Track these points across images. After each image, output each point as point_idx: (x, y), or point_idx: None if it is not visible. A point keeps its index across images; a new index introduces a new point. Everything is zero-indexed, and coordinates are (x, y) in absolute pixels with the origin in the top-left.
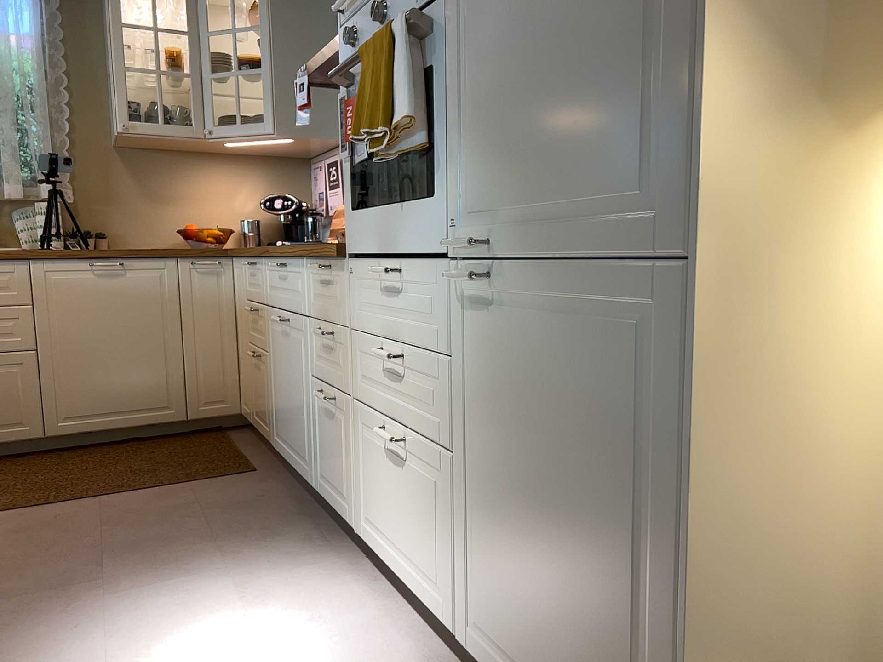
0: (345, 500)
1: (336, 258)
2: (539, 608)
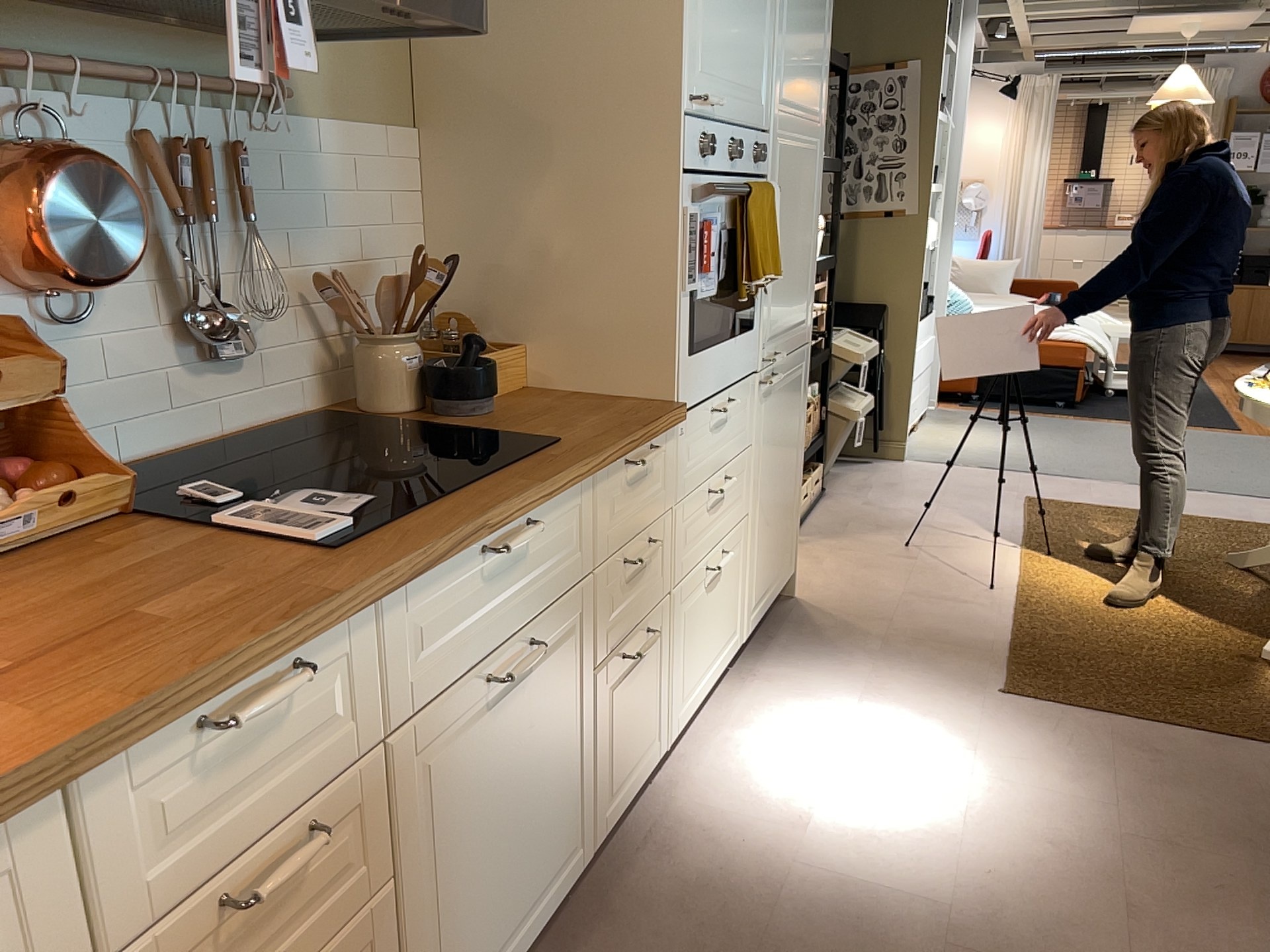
0: (651, 739)
1: (678, 423)
2: (773, 539)
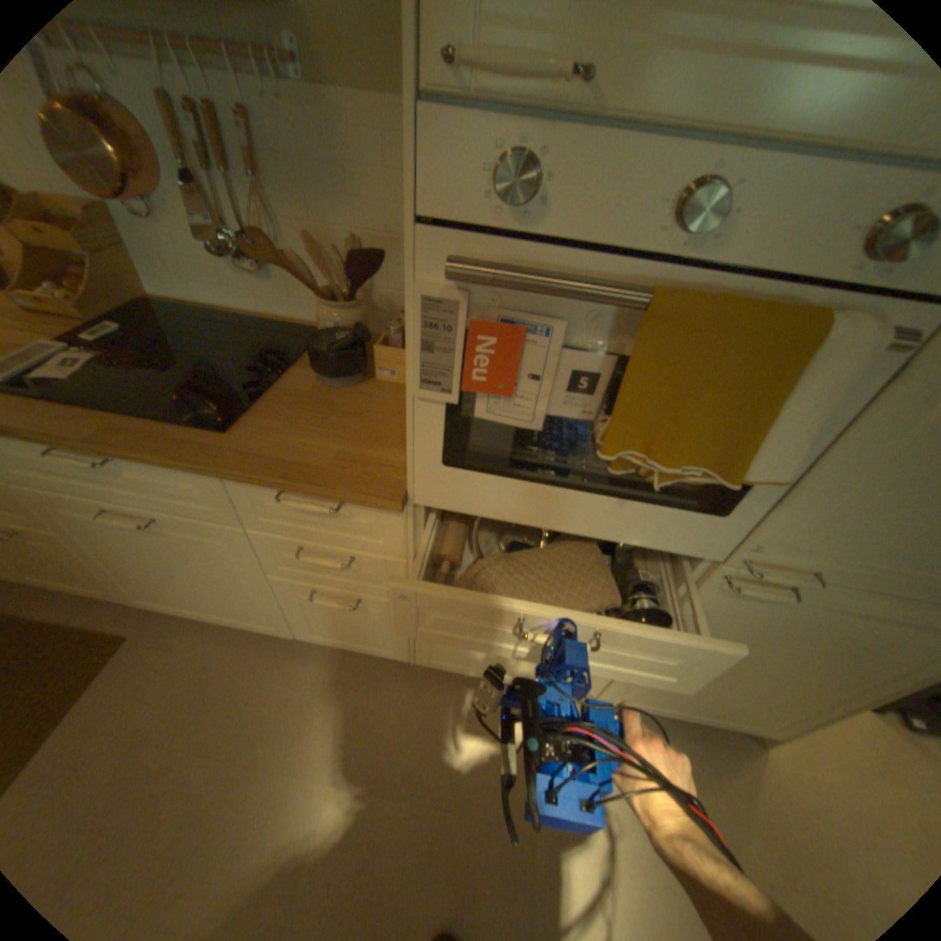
0: (381, 648)
1: (387, 509)
2: (715, 696)
